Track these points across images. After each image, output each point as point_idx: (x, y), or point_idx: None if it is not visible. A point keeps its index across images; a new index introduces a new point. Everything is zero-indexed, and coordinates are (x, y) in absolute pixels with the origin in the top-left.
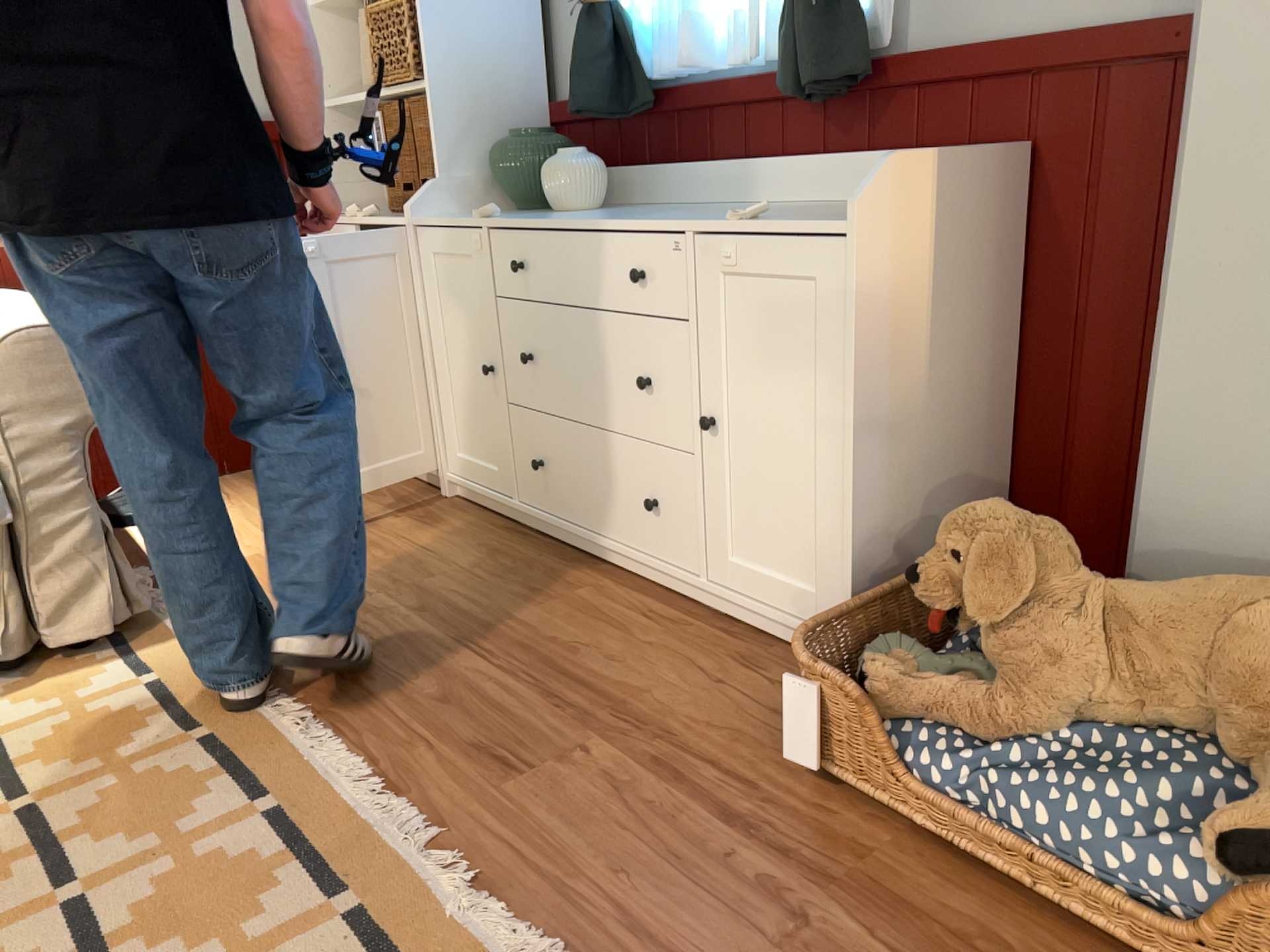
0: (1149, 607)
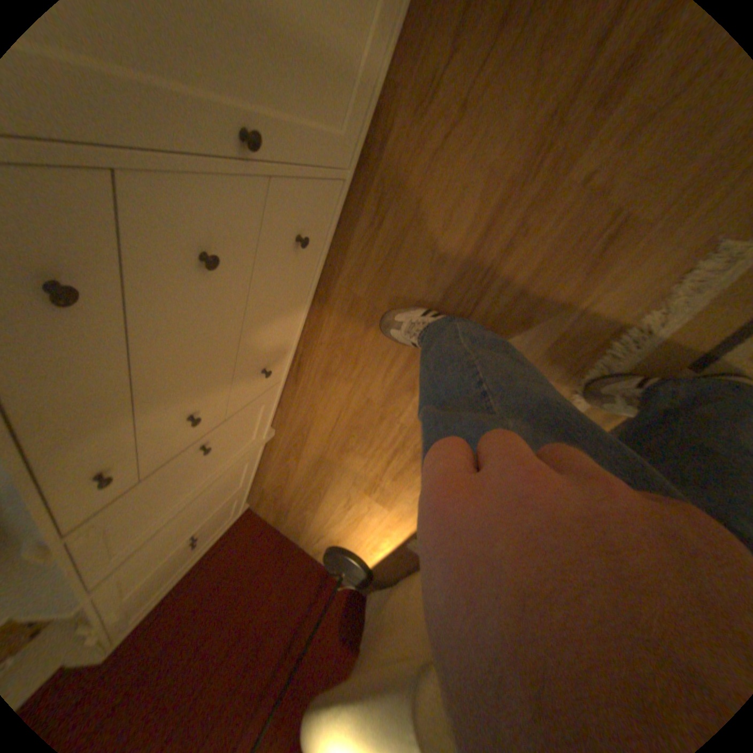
0: None
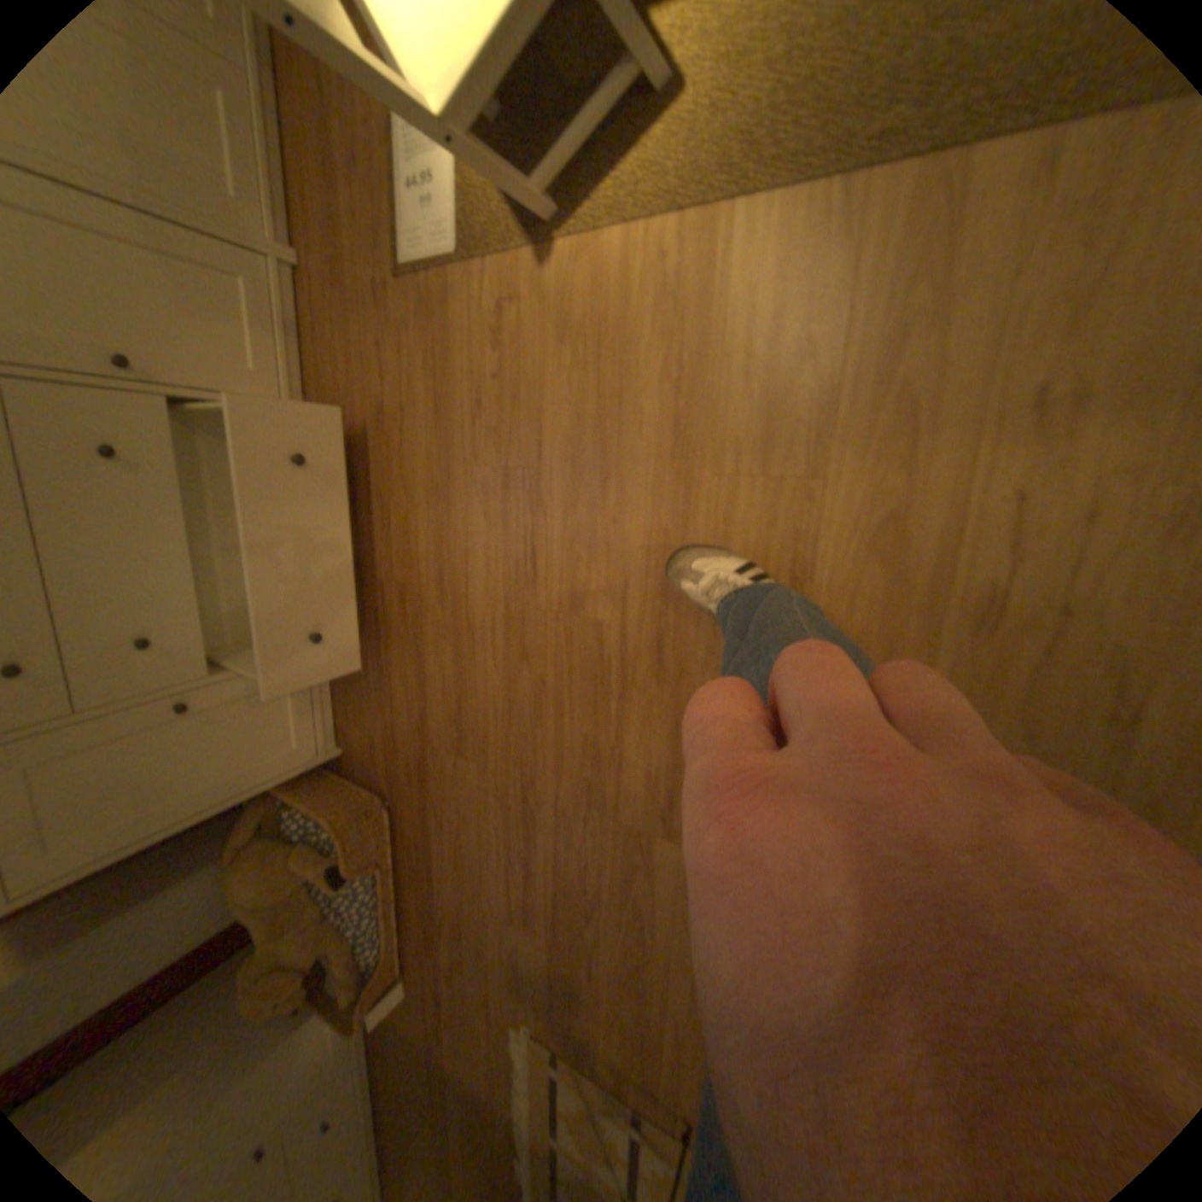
0: (251, 926)
